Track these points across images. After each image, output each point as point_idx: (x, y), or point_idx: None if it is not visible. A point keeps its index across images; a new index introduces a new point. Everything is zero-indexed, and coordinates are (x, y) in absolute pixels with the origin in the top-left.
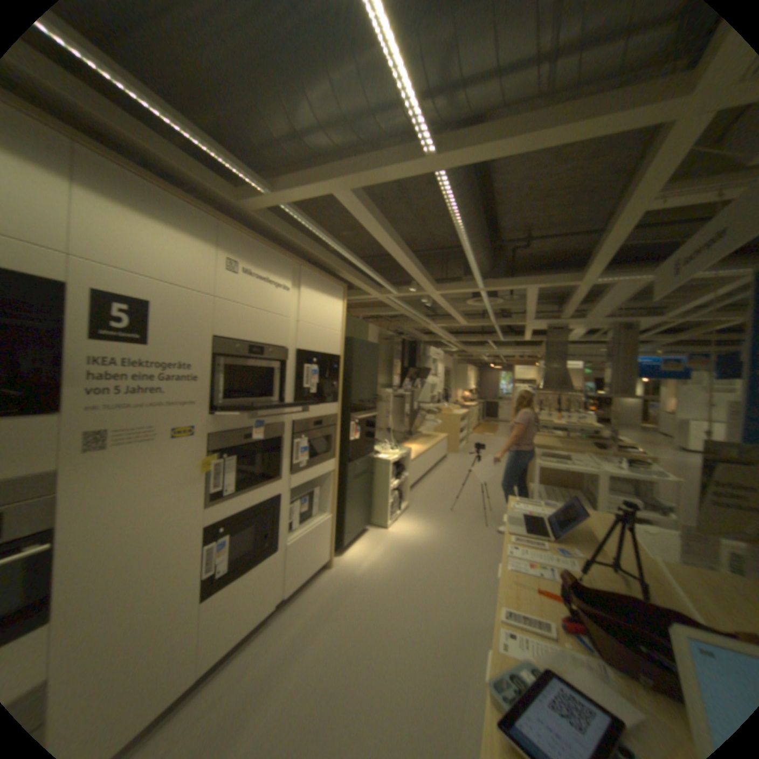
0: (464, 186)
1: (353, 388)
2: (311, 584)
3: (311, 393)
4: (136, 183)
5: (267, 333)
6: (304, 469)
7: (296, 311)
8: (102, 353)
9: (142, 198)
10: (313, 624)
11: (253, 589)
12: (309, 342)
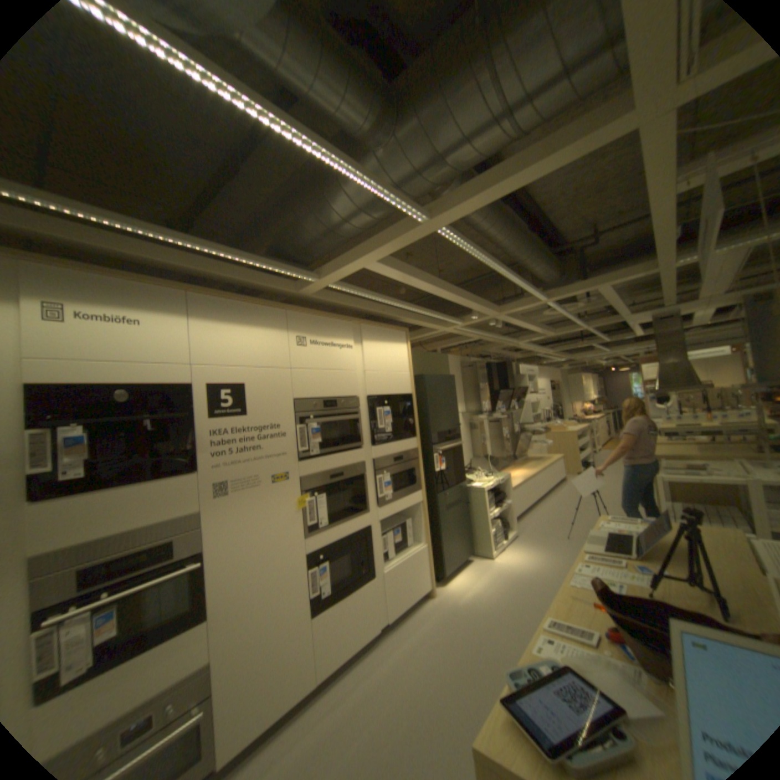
0: (490, 218)
1: (431, 421)
2: (417, 613)
3: (388, 432)
4: (227, 304)
5: (338, 388)
6: (391, 502)
7: (362, 364)
8: (219, 426)
9: (232, 313)
10: (417, 648)
11: (357, 611)
12: (378, 387)
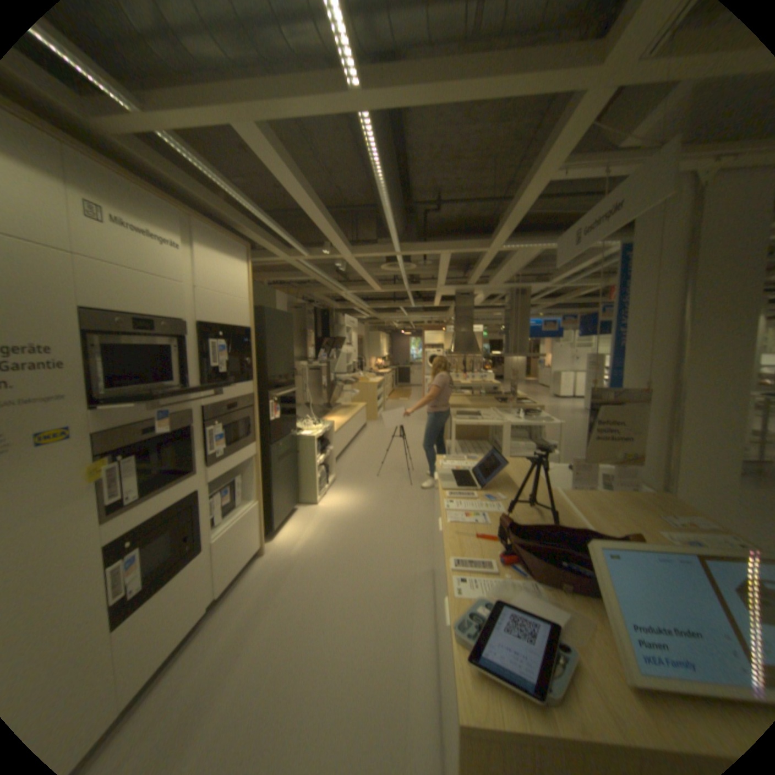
0: (380, 136)
1: (268, 363)
2: (244, 576)
3: (221, 373)
4: None
5: (157, 302)
6: (222, 459)
7: (192, 275)
8: None
9: None
10: (252, 614)
11: (177, 597)
12: (212, 312)
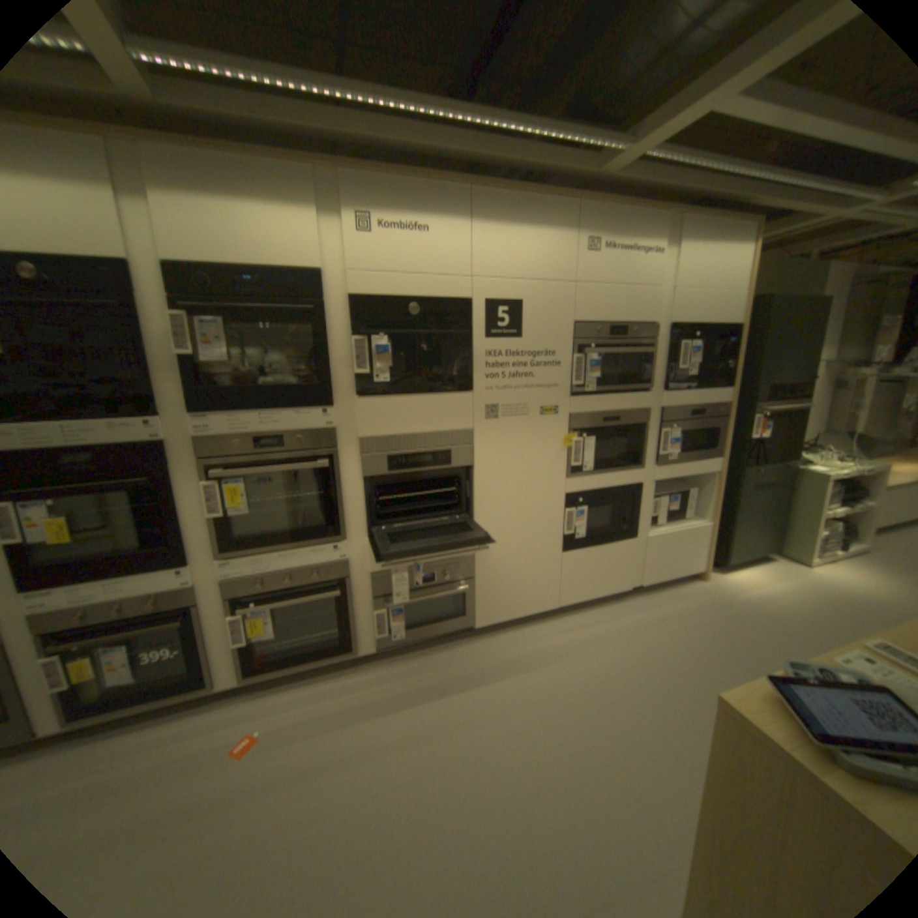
0: None
1: (766, 367)
2: (680, 587)
3: (691, 376)
4: (511, 197)
5: (633, 310)
6: (676, 463)
7: (674, 275)
8: (494, 347)
9: (516, 209)
10: (672, 618)
11: (611, 562)
12: (692, 311)
